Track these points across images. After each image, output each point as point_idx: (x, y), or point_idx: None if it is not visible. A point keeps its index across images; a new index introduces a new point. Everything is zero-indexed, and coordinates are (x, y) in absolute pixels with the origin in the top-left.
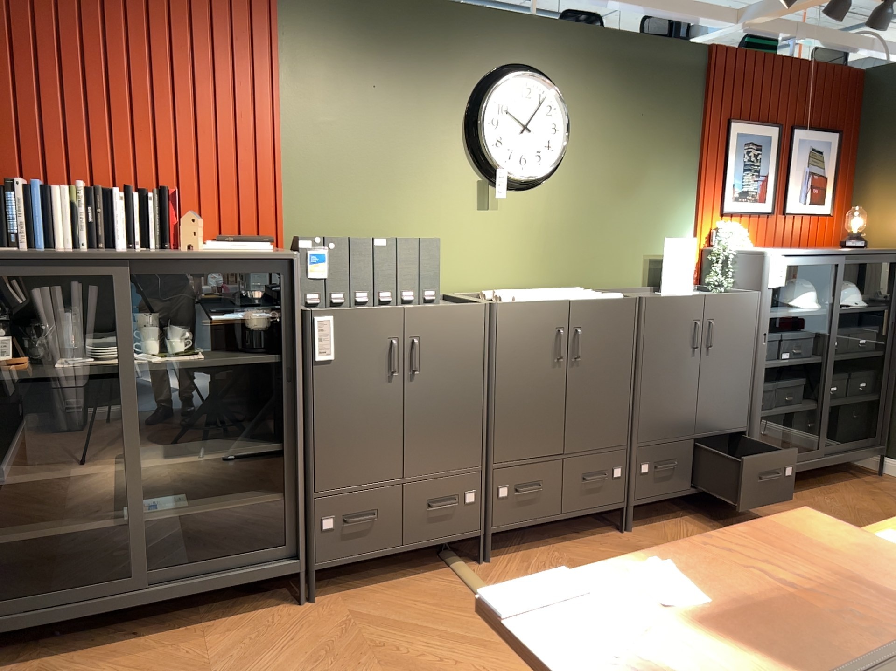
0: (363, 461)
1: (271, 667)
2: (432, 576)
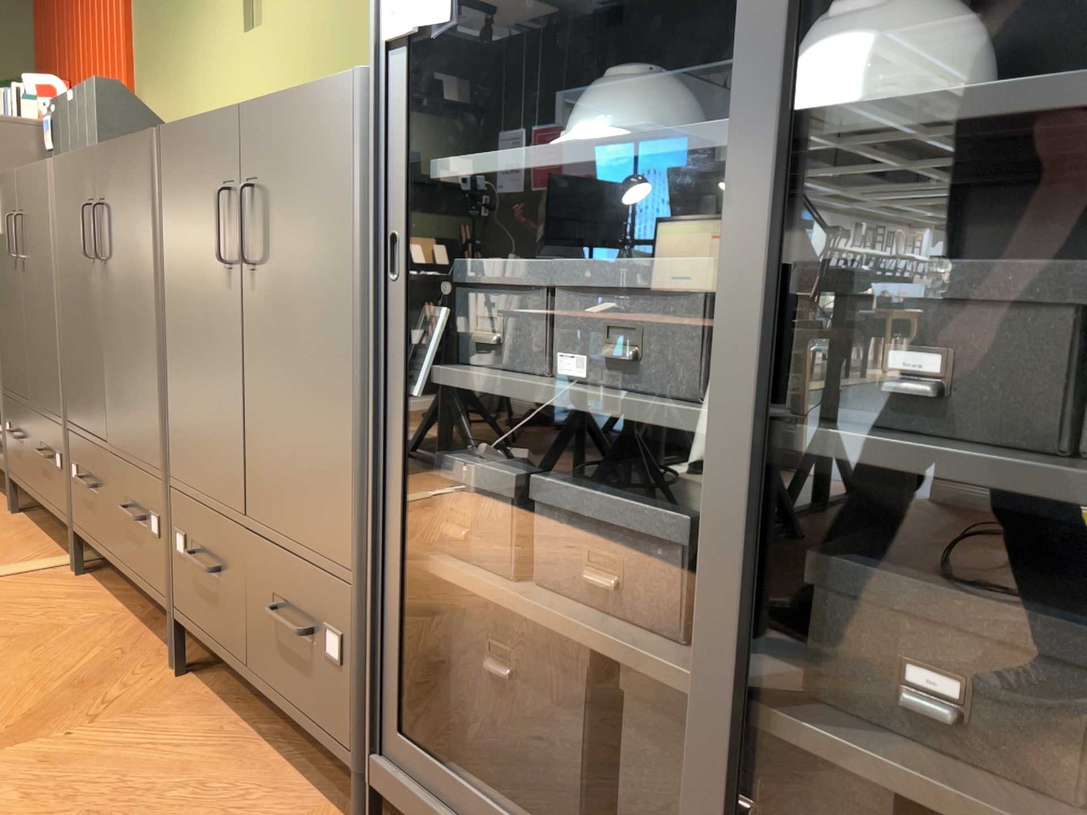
0: (15, 364)
1: None
2: (52, 552)
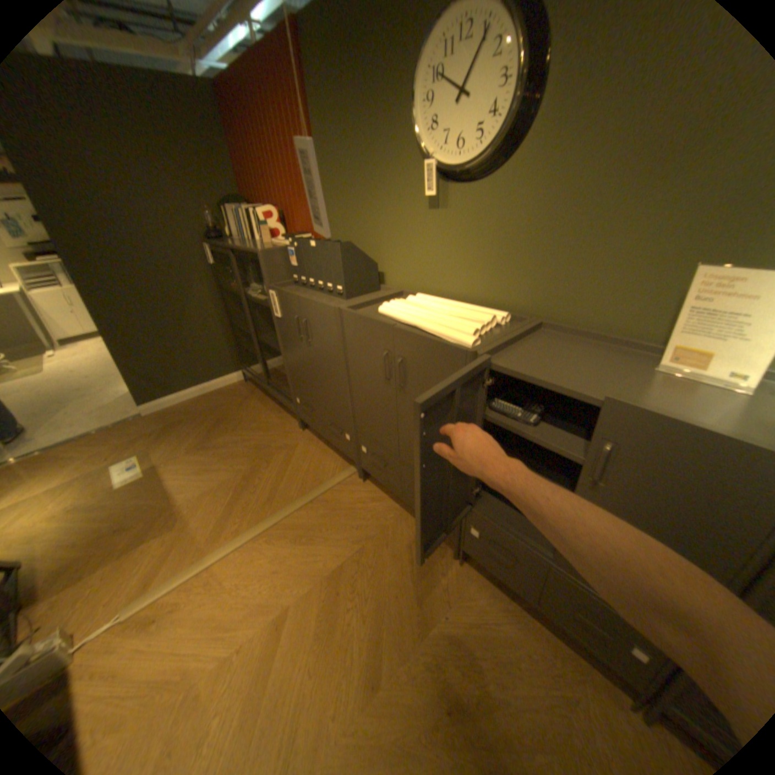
0: (303, 379)
1: (253, 437)
2: (340, 461)
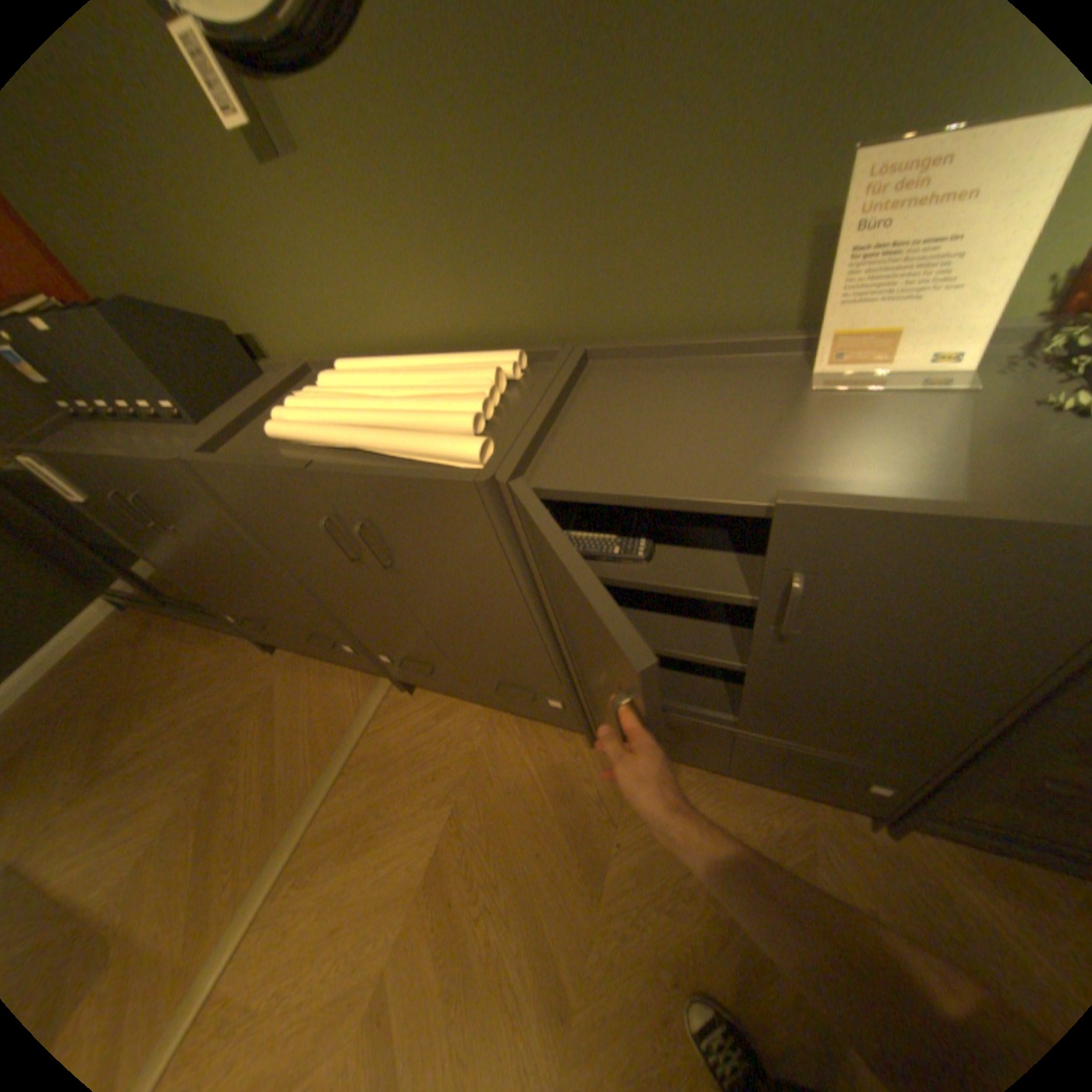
0: (212, 590)
1: (186, 710)
2: (358, 680)
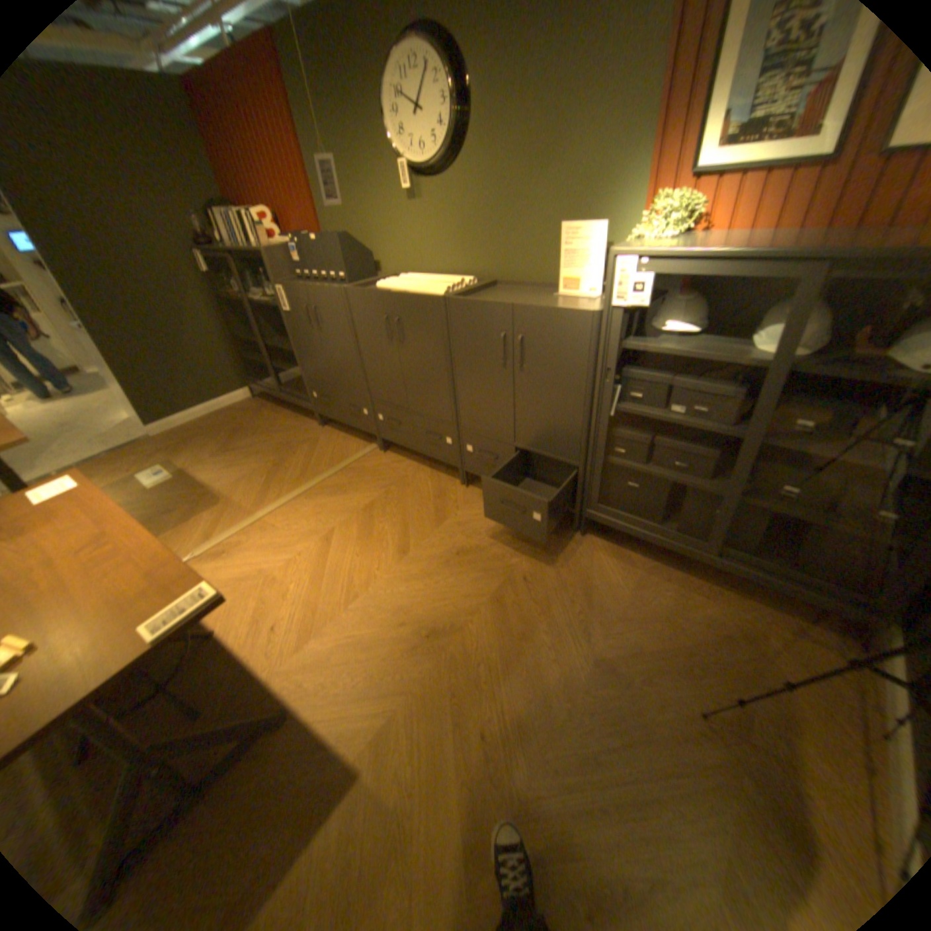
0: (318, 370)
1: (275, 437)
2: (361, 443)
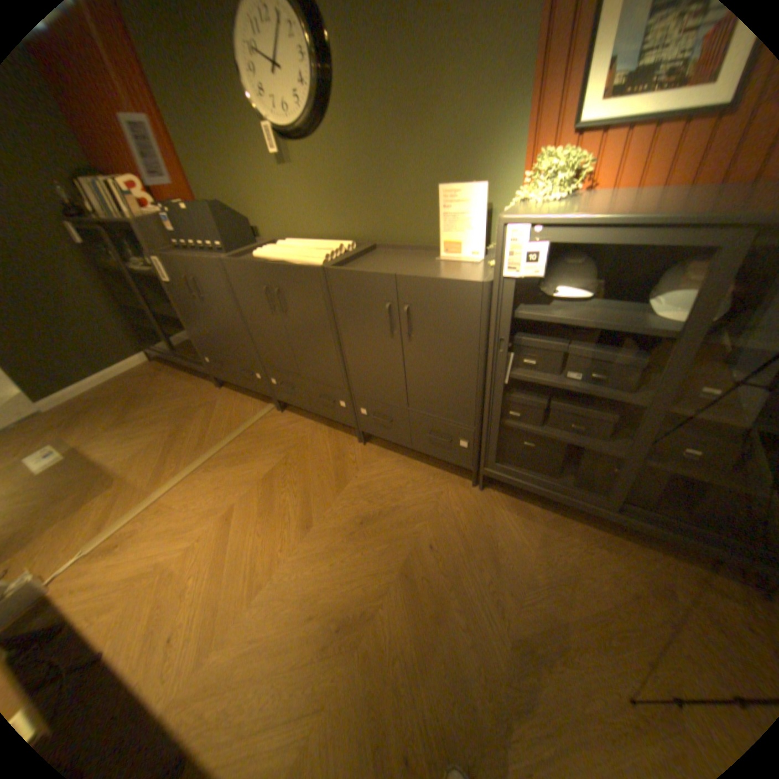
0: (207, 337)
1: (172, 404)
2: (259, 404)
